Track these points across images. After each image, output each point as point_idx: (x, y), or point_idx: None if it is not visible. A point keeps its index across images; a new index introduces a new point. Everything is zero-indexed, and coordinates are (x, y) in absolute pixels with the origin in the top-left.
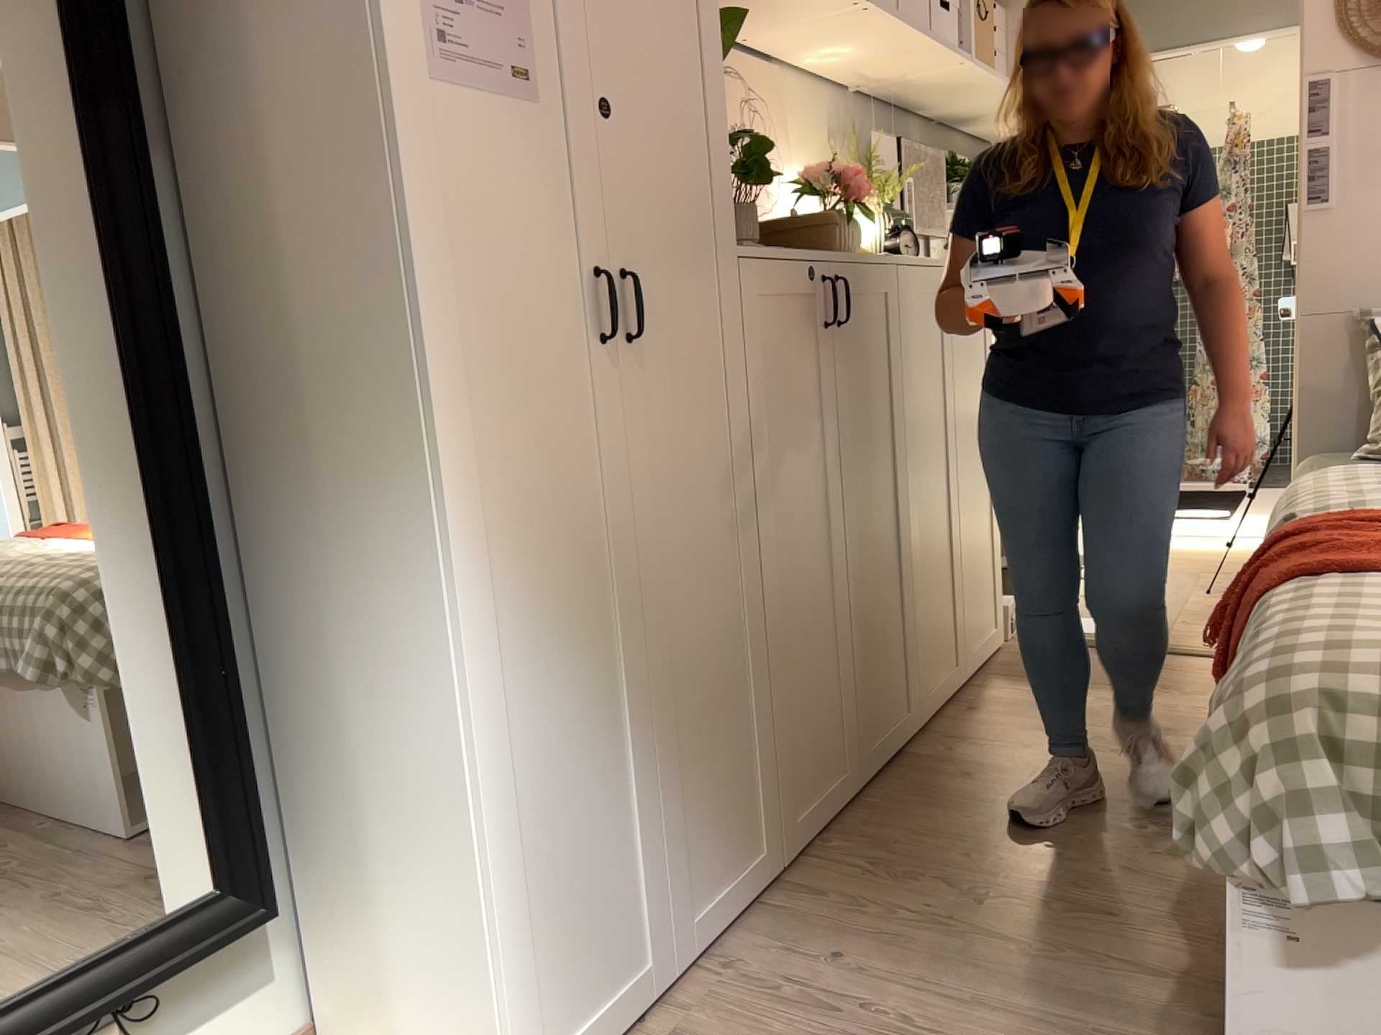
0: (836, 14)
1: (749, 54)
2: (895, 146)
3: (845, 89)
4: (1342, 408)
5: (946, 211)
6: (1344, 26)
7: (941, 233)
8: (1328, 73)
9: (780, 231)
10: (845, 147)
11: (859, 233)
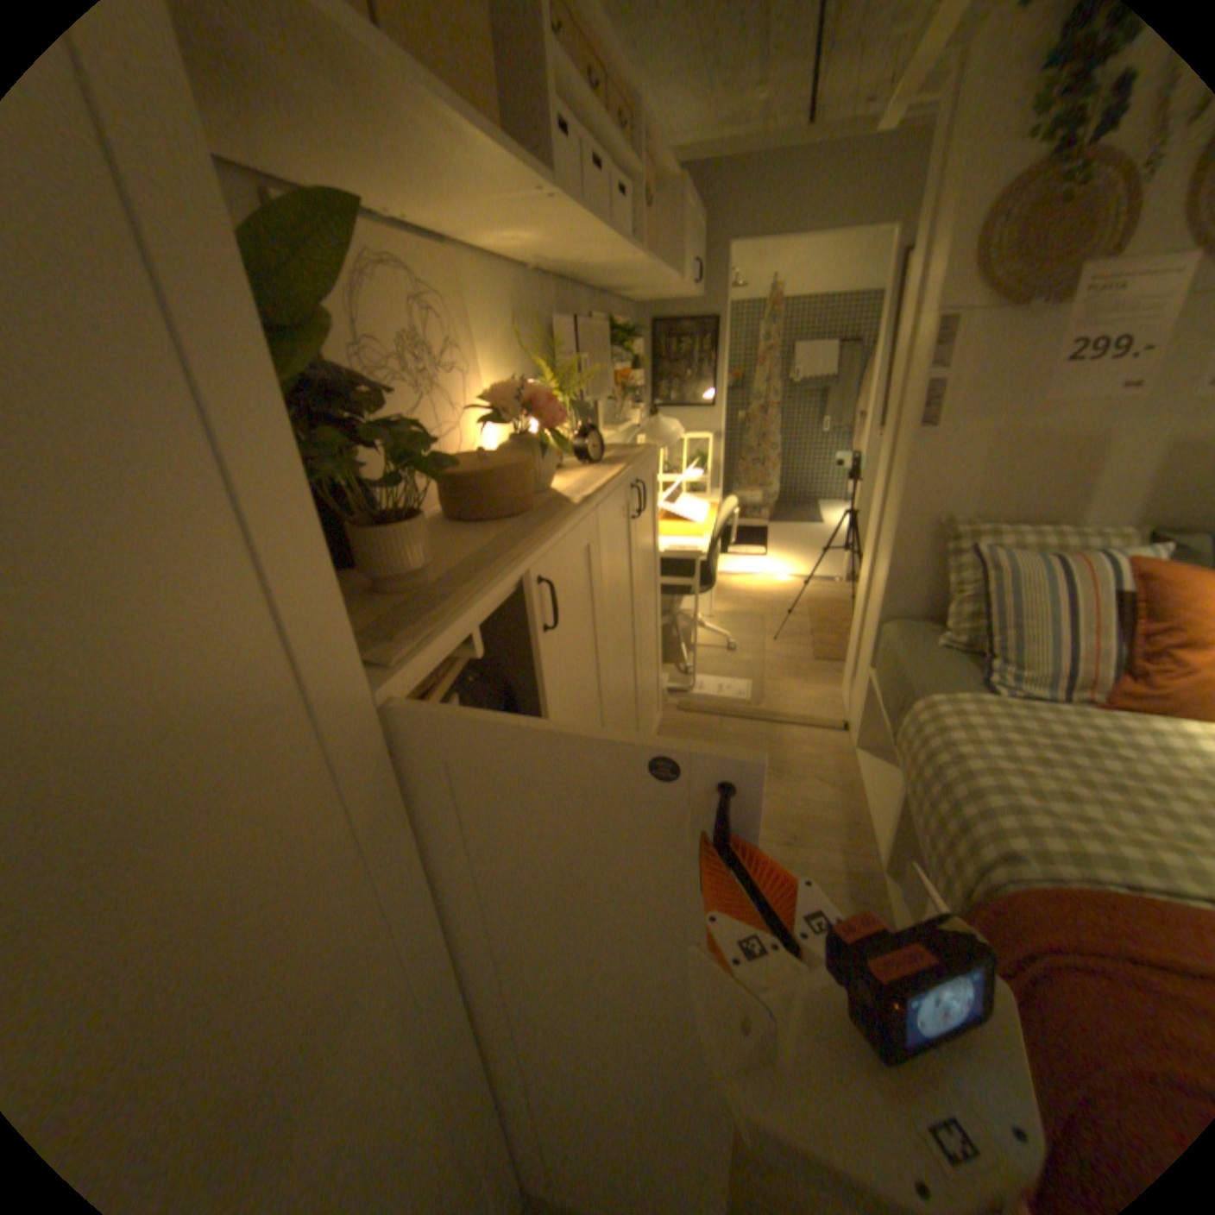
0: (516, 196)
1: (414, 231)
2: (570, 317)
3: (525, 266)
4: (915, 584)
5: (611, 373)
6: (982, 263)
7: (607, 394)
8: (959, 307)
9: (465, 485)
10: (529, 332)
11: (553, 460)
